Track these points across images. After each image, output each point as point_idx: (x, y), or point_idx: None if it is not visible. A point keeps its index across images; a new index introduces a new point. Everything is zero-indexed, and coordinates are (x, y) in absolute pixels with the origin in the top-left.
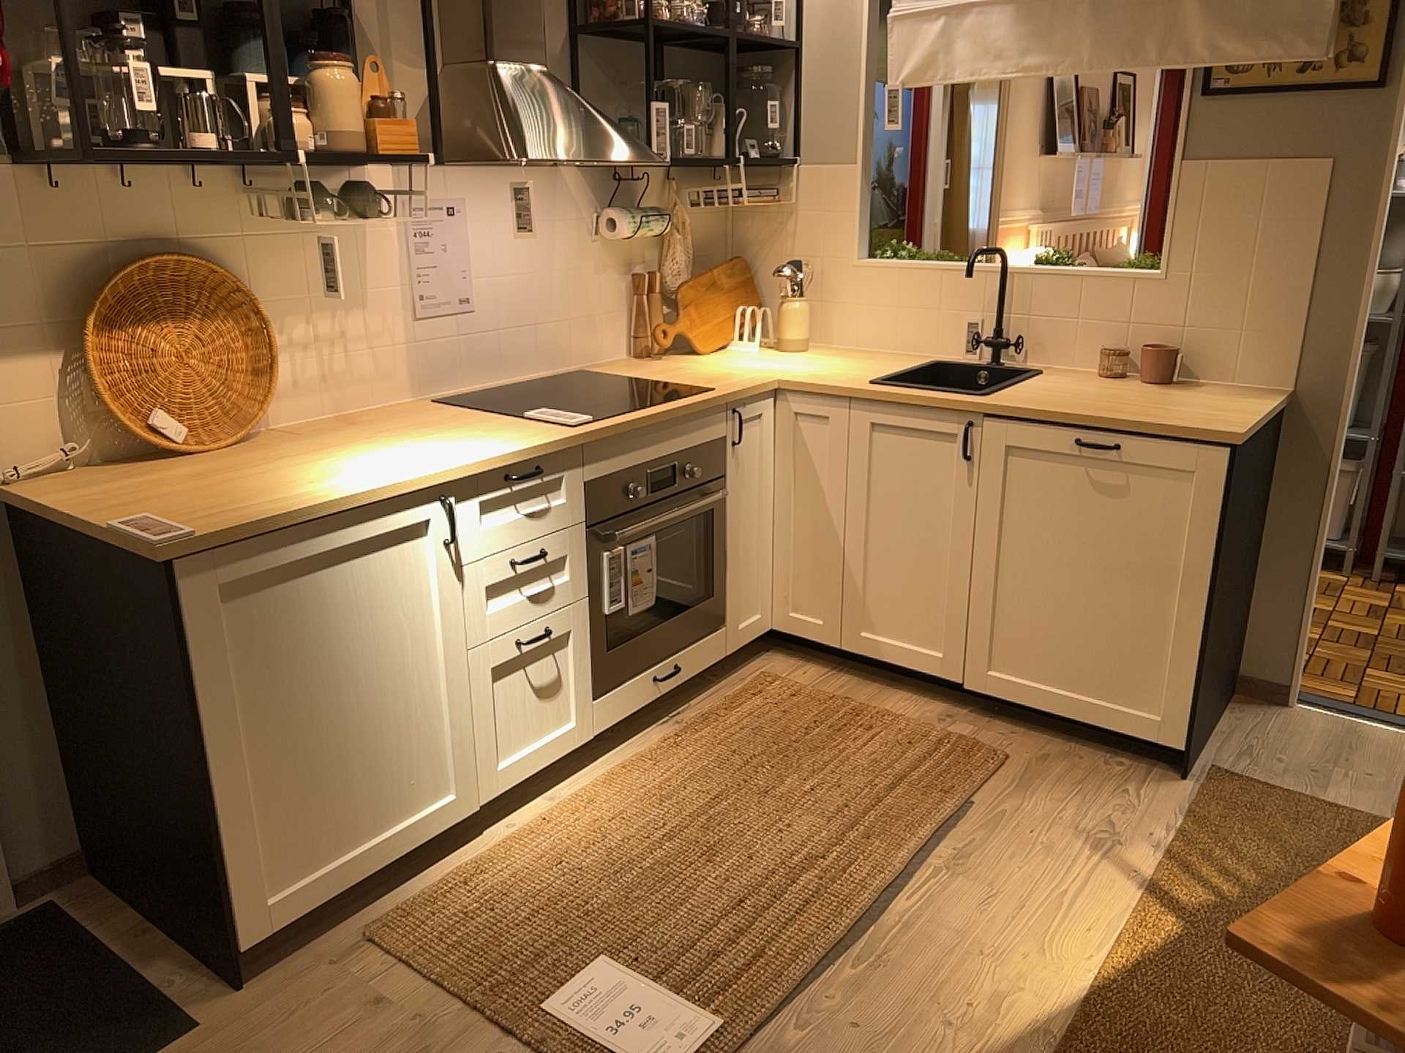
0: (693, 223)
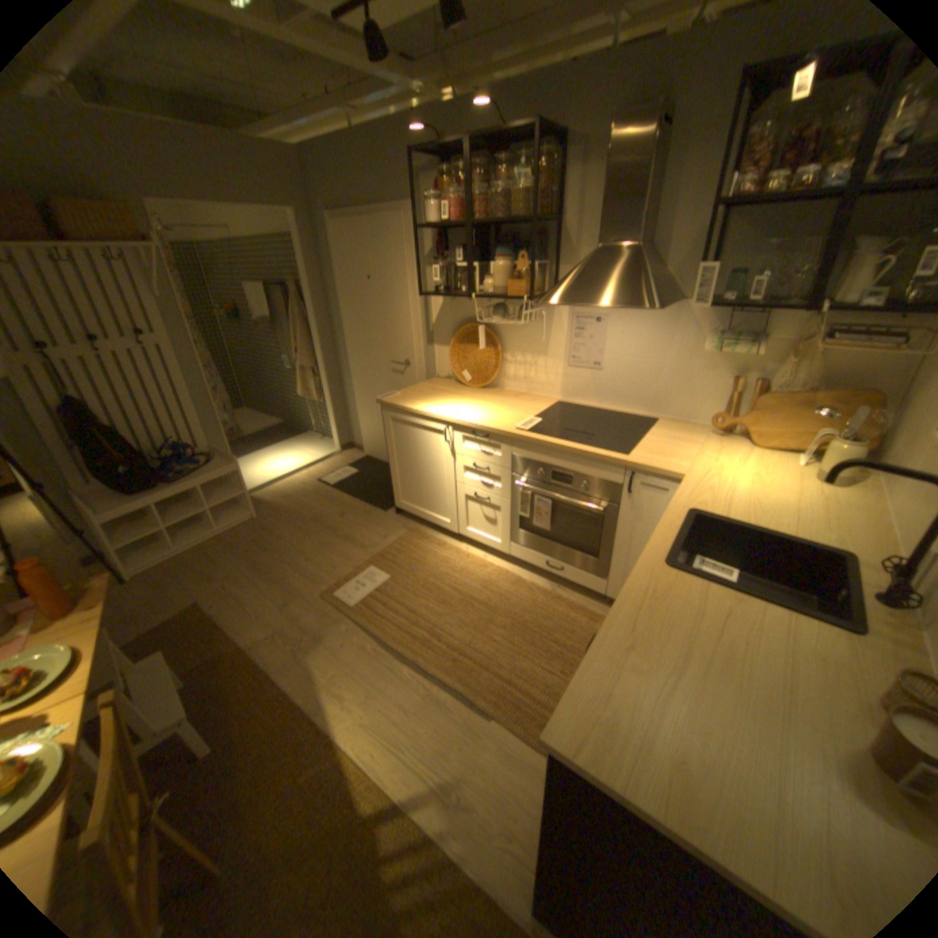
0: (847, 352)
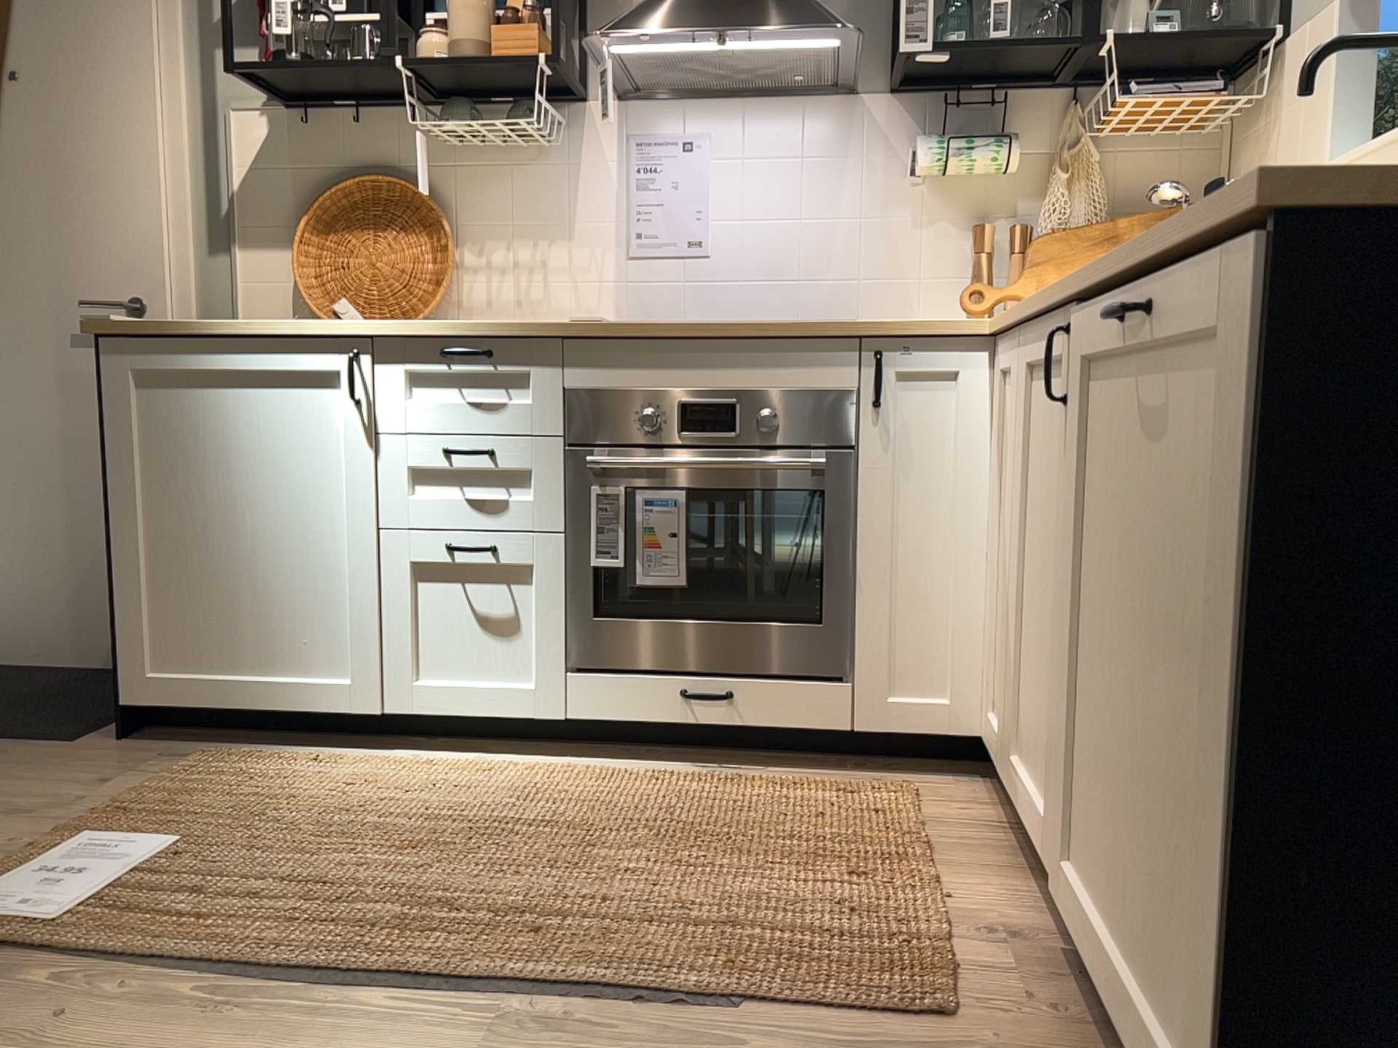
0: (1125, 167)
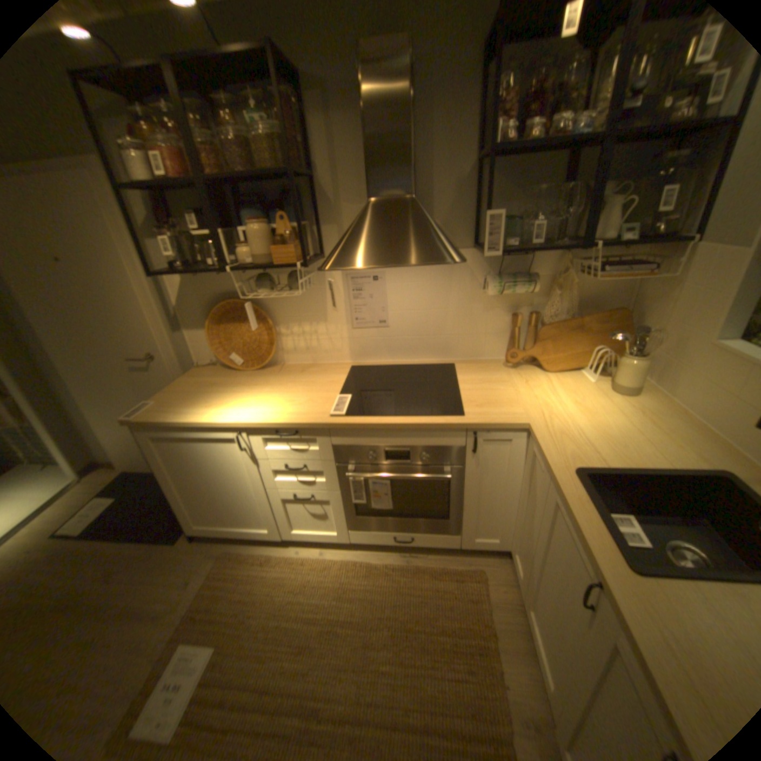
0: (591, 280)
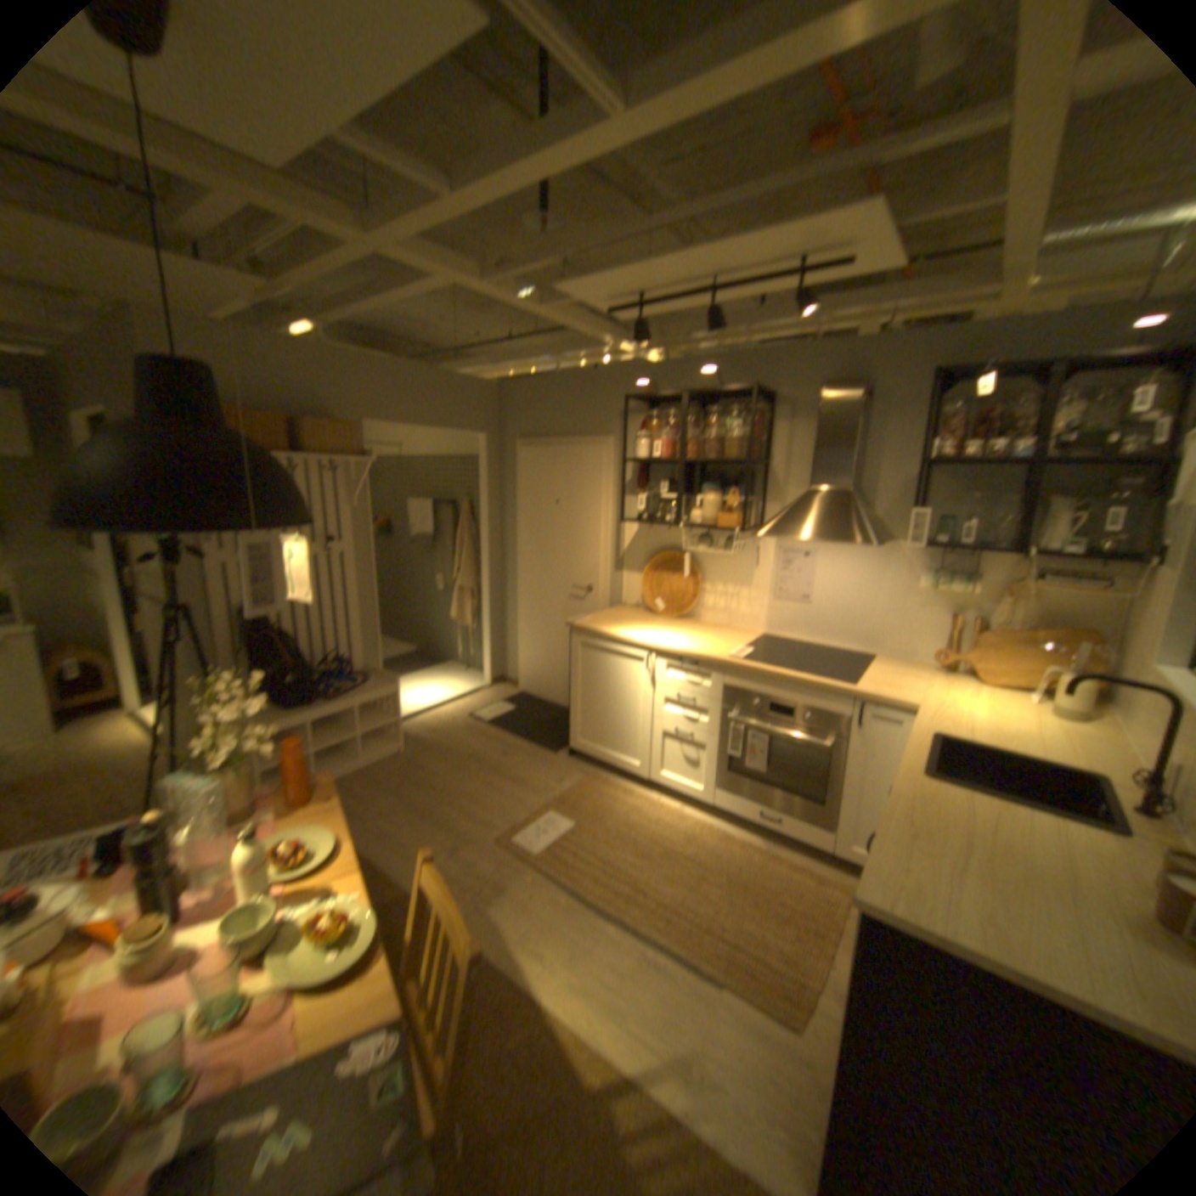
0: (1059, 596)
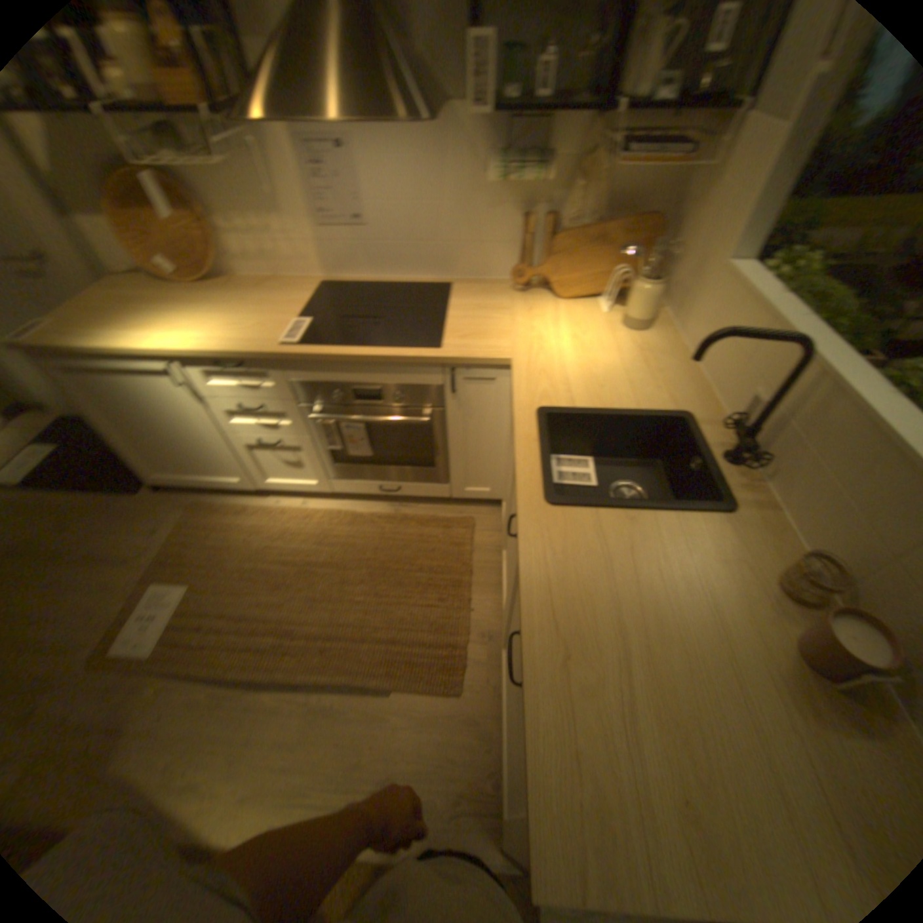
0: (625, 167)
